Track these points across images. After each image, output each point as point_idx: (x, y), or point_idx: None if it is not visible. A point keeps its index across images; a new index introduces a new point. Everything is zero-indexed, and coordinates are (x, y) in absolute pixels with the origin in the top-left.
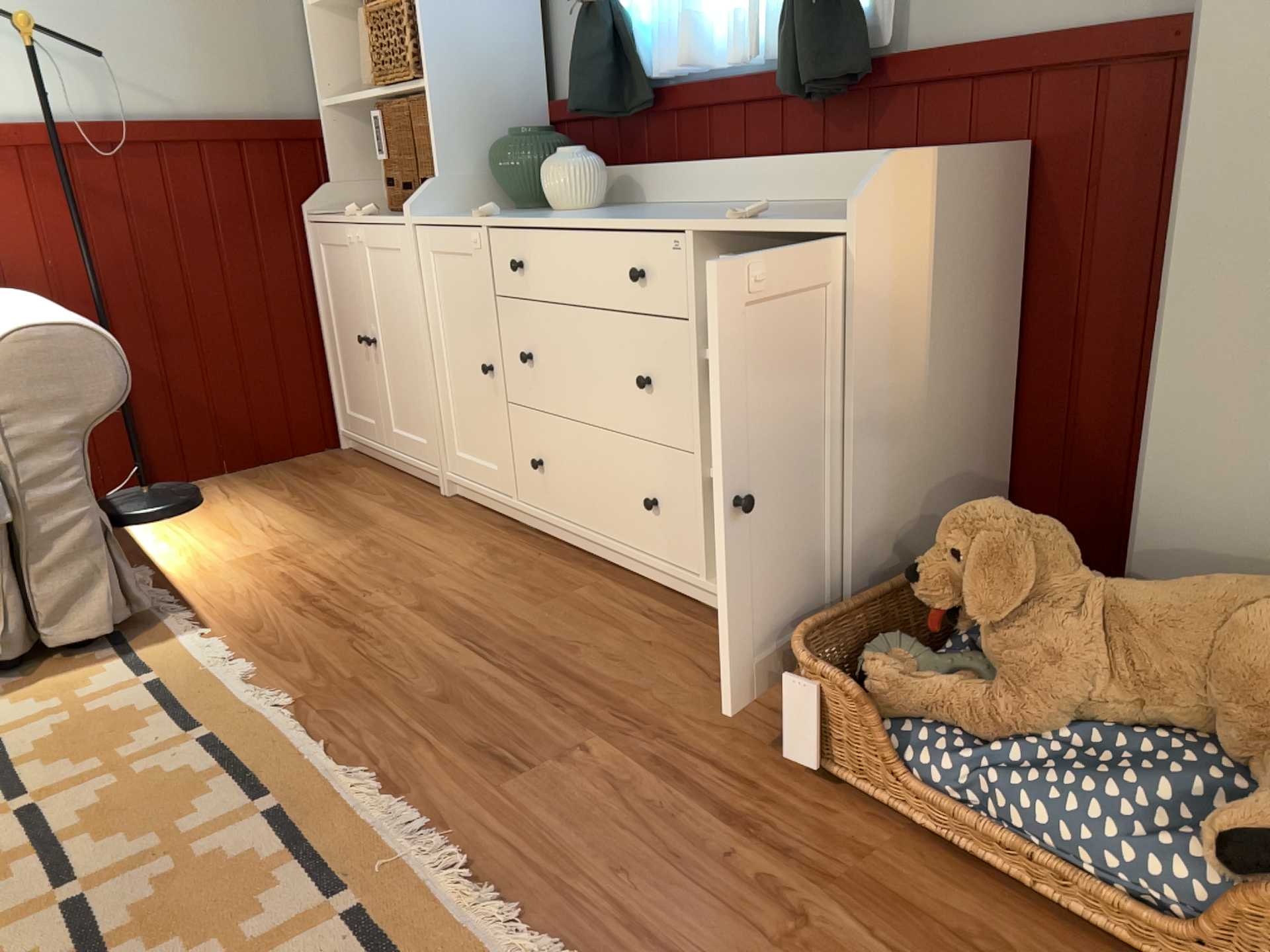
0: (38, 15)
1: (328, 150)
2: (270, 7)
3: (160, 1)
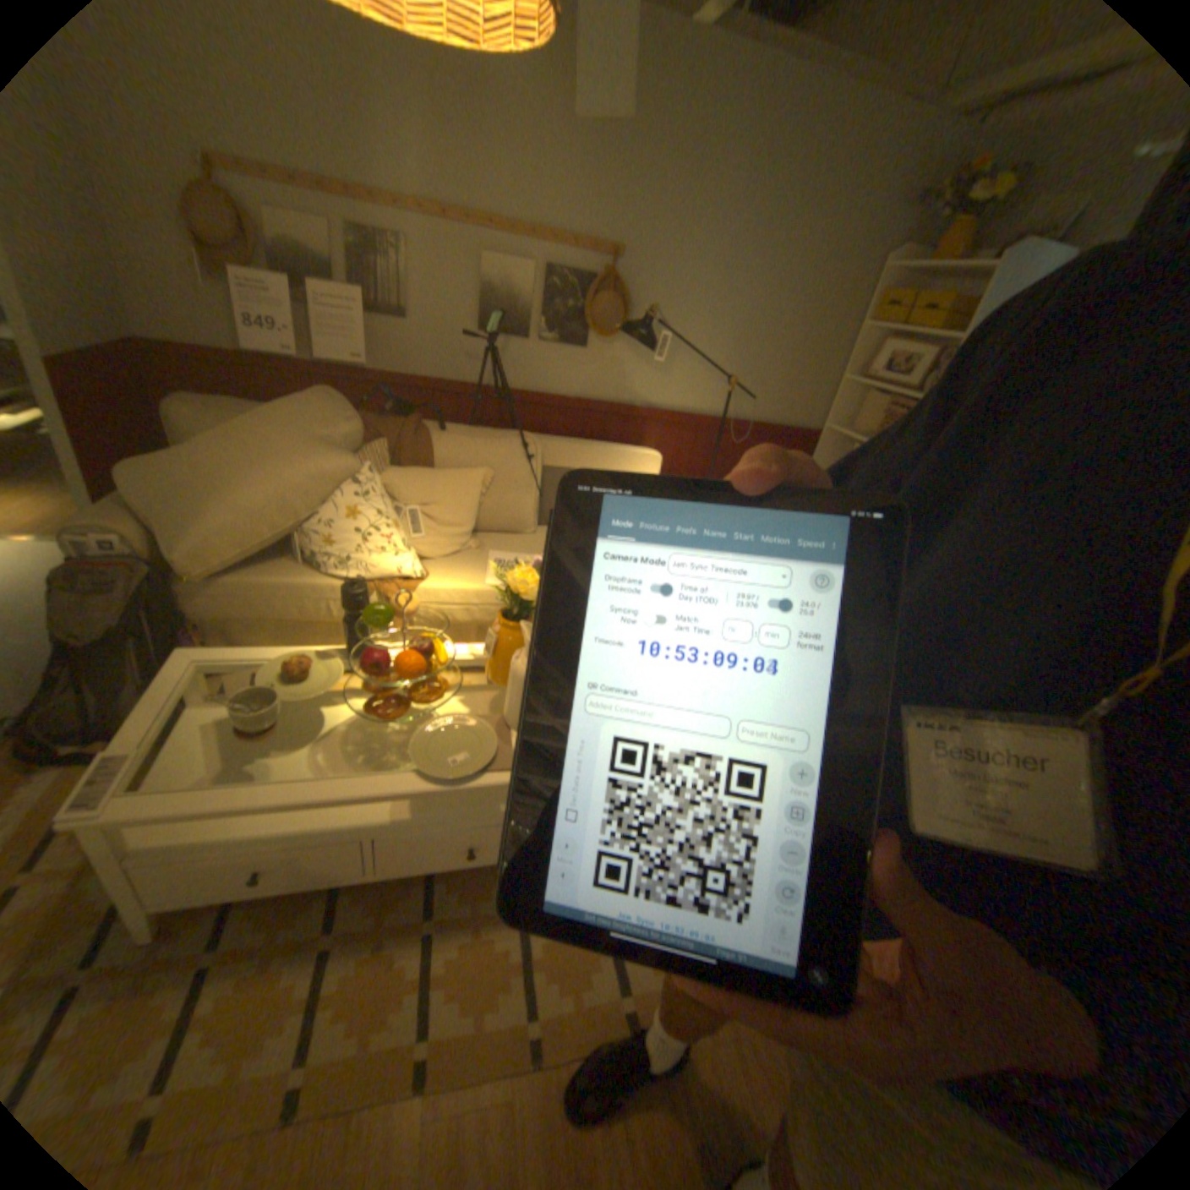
0: (731, 365)
1: (817, 445)
2: (826, 372)
3: (781, 364)
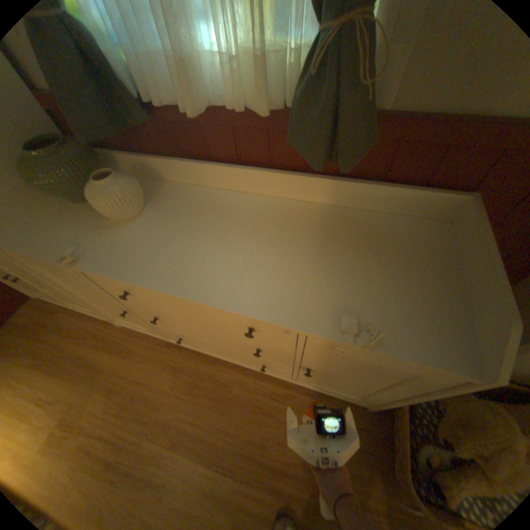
0: None
1: None
2: None
3: None
